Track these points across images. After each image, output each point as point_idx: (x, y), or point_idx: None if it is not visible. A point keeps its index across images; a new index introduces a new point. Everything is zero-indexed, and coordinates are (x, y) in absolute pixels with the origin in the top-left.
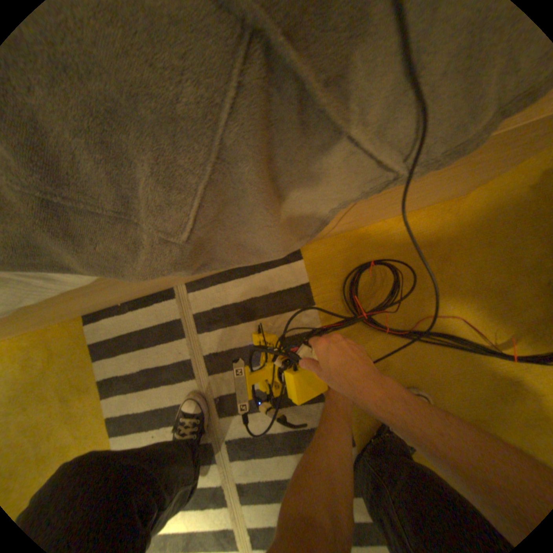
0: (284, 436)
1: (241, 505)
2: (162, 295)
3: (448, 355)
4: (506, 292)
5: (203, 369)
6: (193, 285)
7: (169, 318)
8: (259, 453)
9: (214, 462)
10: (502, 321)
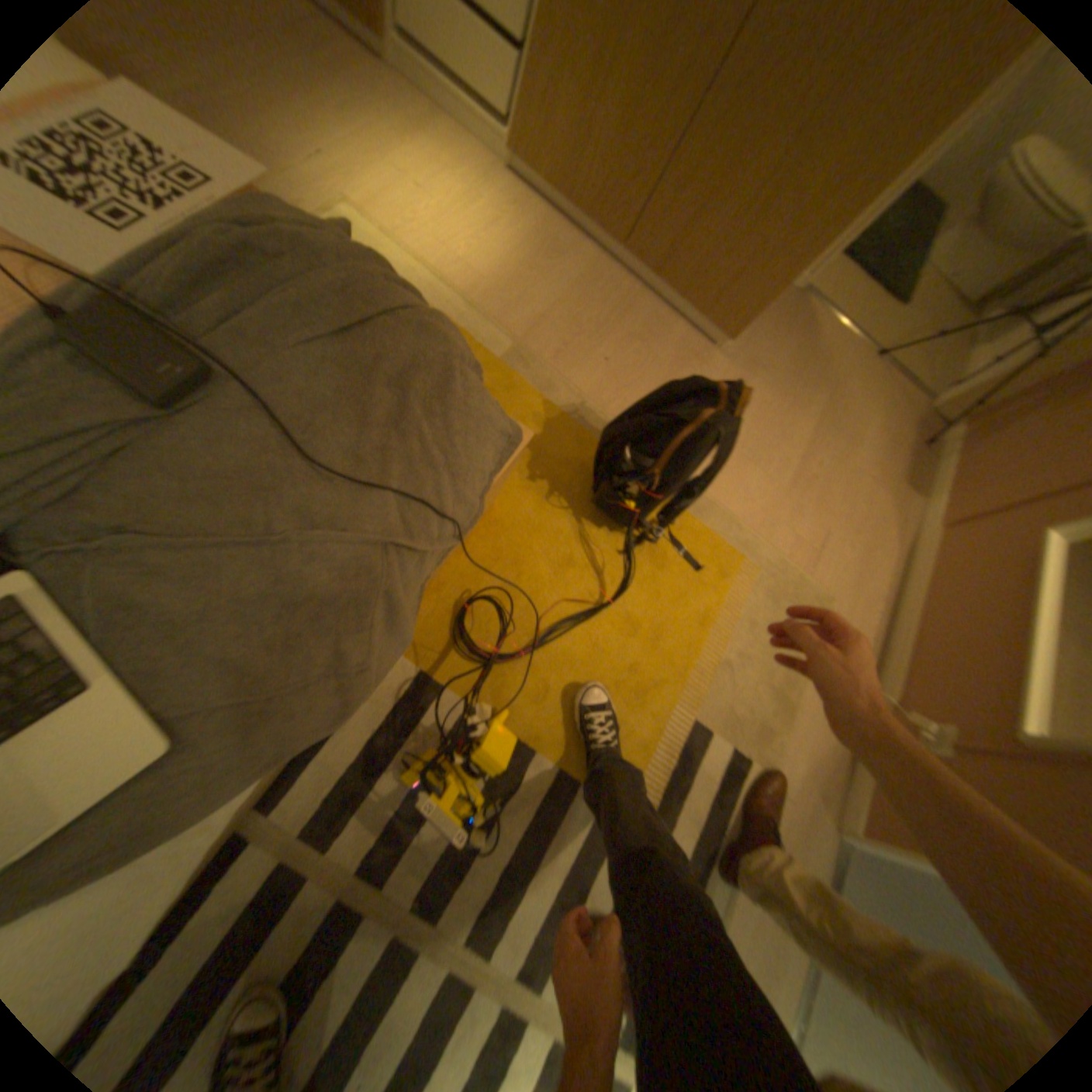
0: (518, 853)
1: (539, 996)
2: (220, 860)
3: (575, 636)
4: (570, 560)
5: (366, 893)
6: (269, 798)
7: (259, 881)
8: (509, 907)
9: (470, 992)
10: (584, 582)
